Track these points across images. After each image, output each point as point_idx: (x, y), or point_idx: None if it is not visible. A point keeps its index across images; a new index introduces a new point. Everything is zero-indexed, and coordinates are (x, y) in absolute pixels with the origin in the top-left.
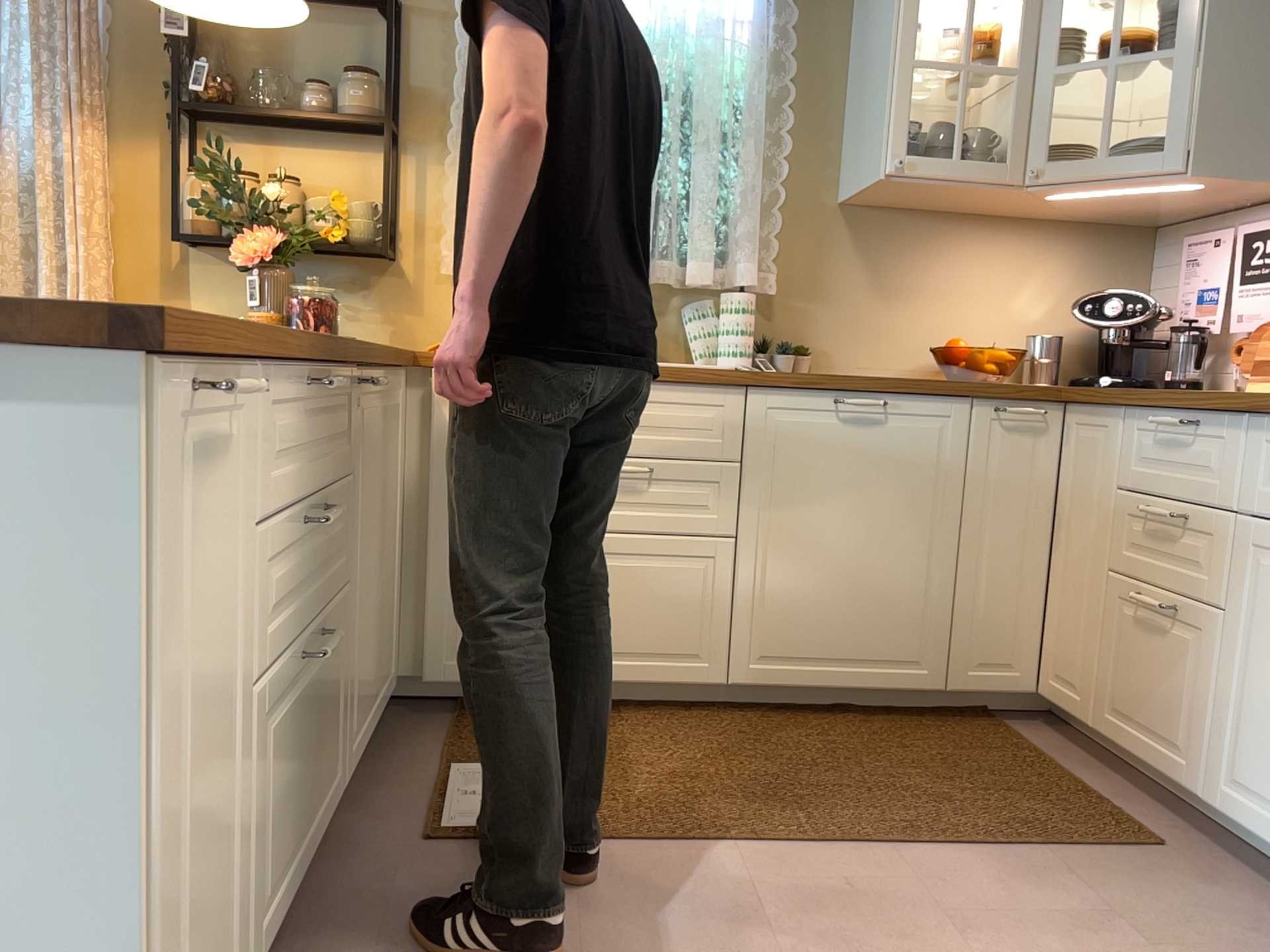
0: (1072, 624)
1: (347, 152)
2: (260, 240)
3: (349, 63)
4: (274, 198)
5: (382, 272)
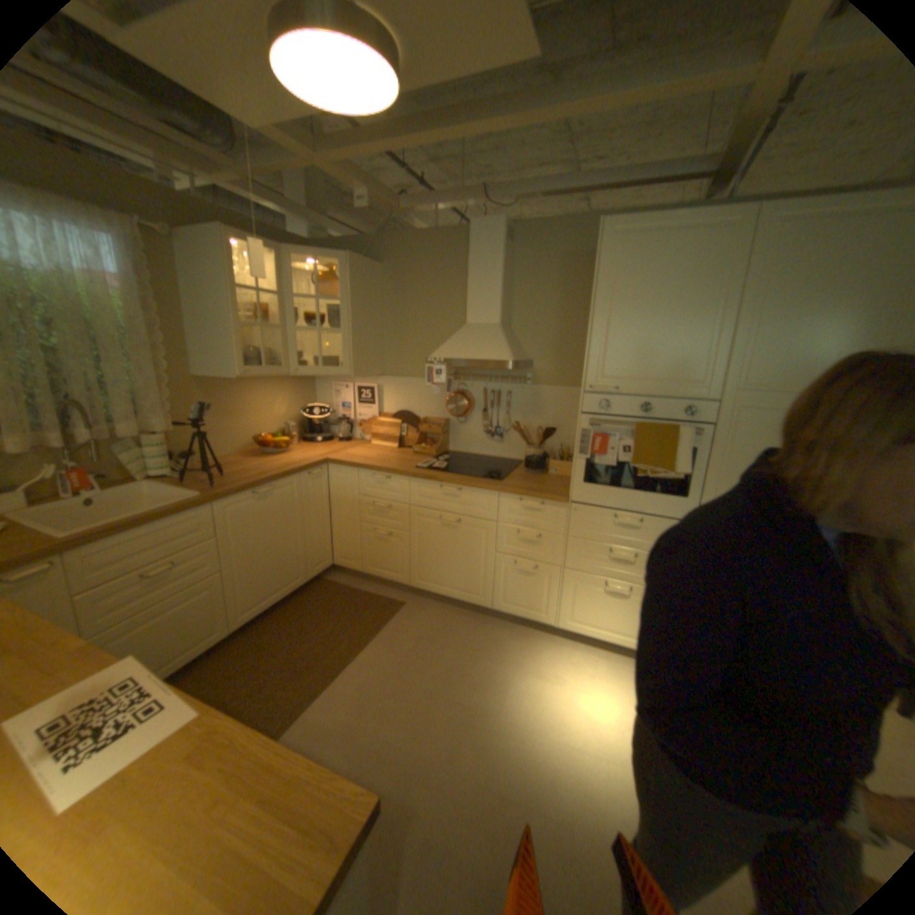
0: (344, 541)
1: None
2: None
3: None
4: None
5: None
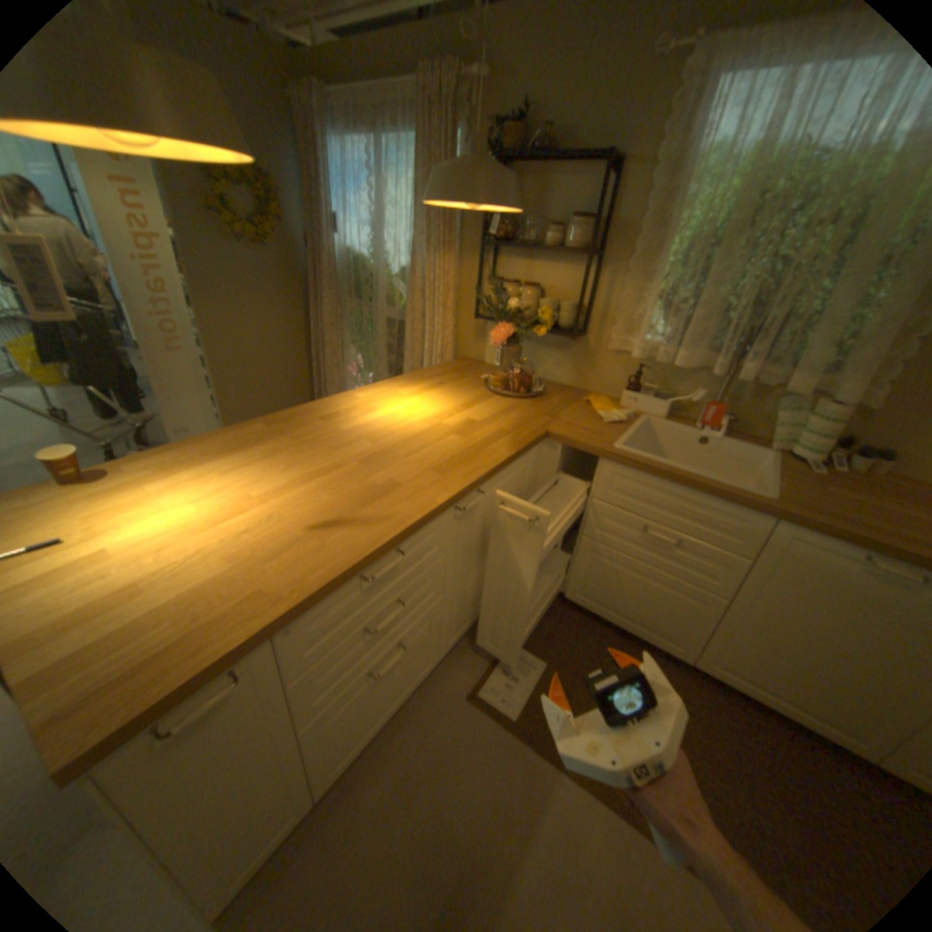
0: None
1: (569, 264)
2: (501, 332)
3: (581, 202)
4: (512, 307)
5: (576, 340)
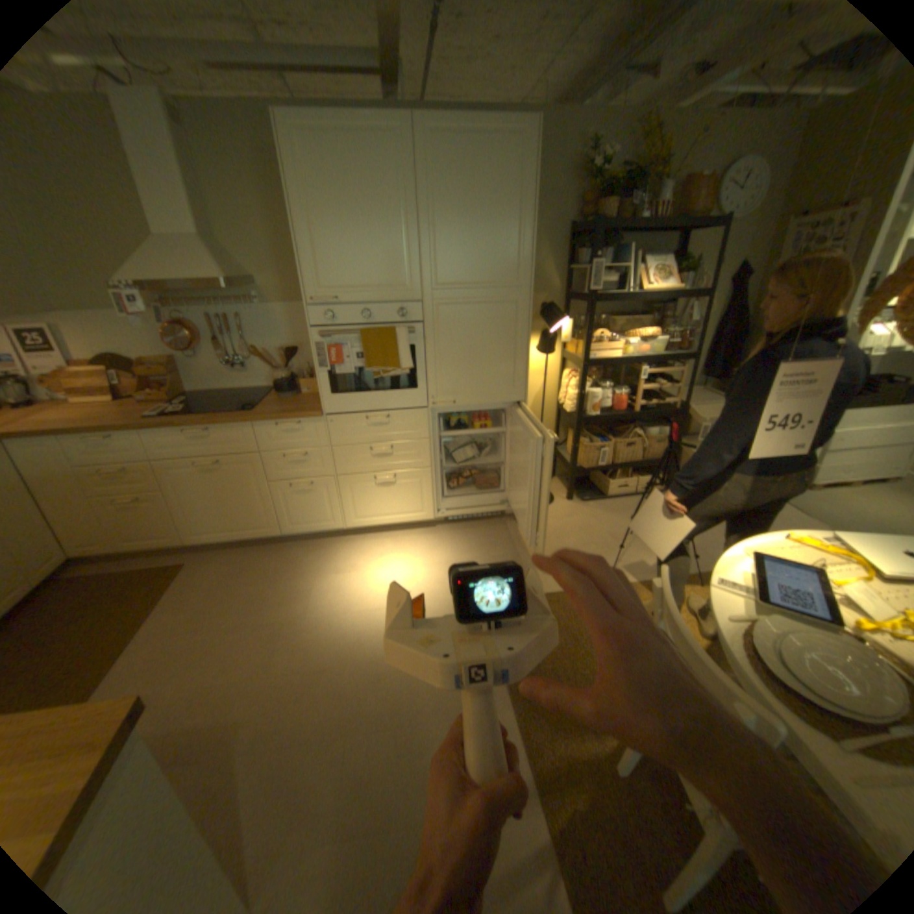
0: (73, 526)
1: None
2: None
3: None
4: None
5: None
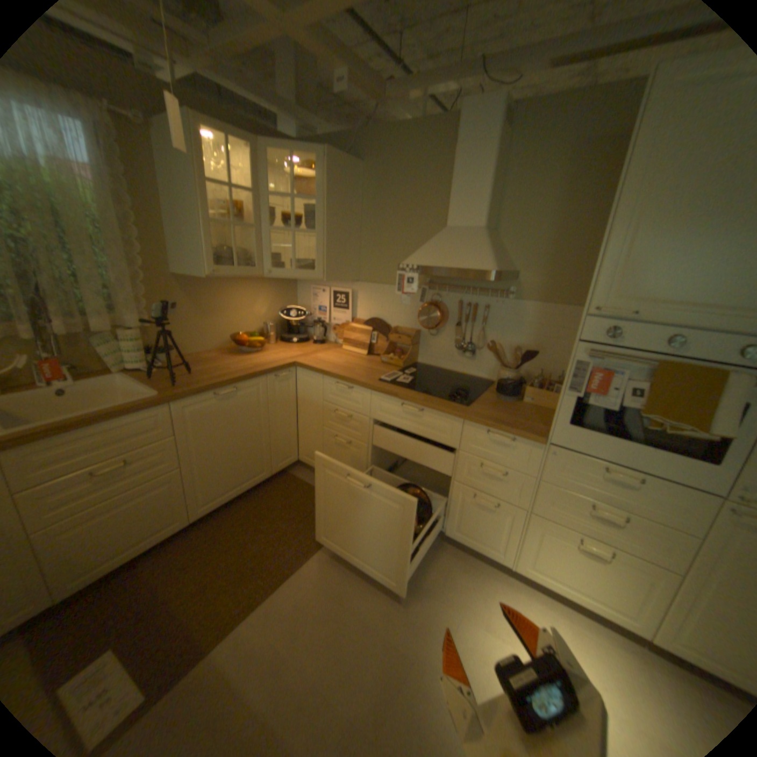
0: (309, 441)
1: None
2: None
3: None
4: None
5: None
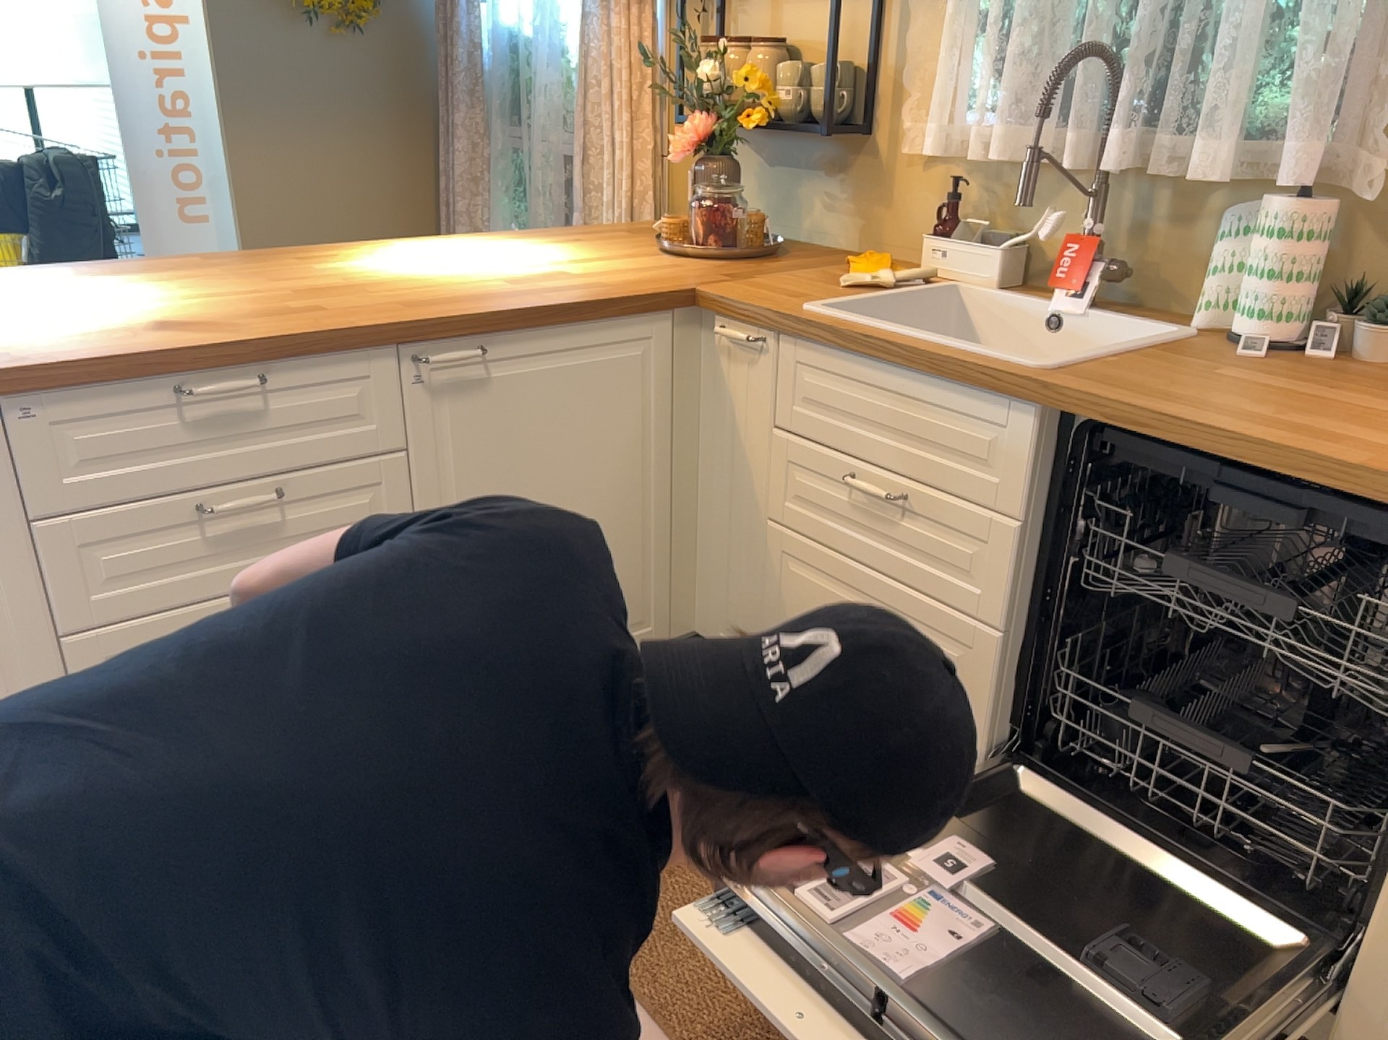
0: None
1: None
2: (685, 132)
3: None
4: (703, 80)
5: (854, 151)
